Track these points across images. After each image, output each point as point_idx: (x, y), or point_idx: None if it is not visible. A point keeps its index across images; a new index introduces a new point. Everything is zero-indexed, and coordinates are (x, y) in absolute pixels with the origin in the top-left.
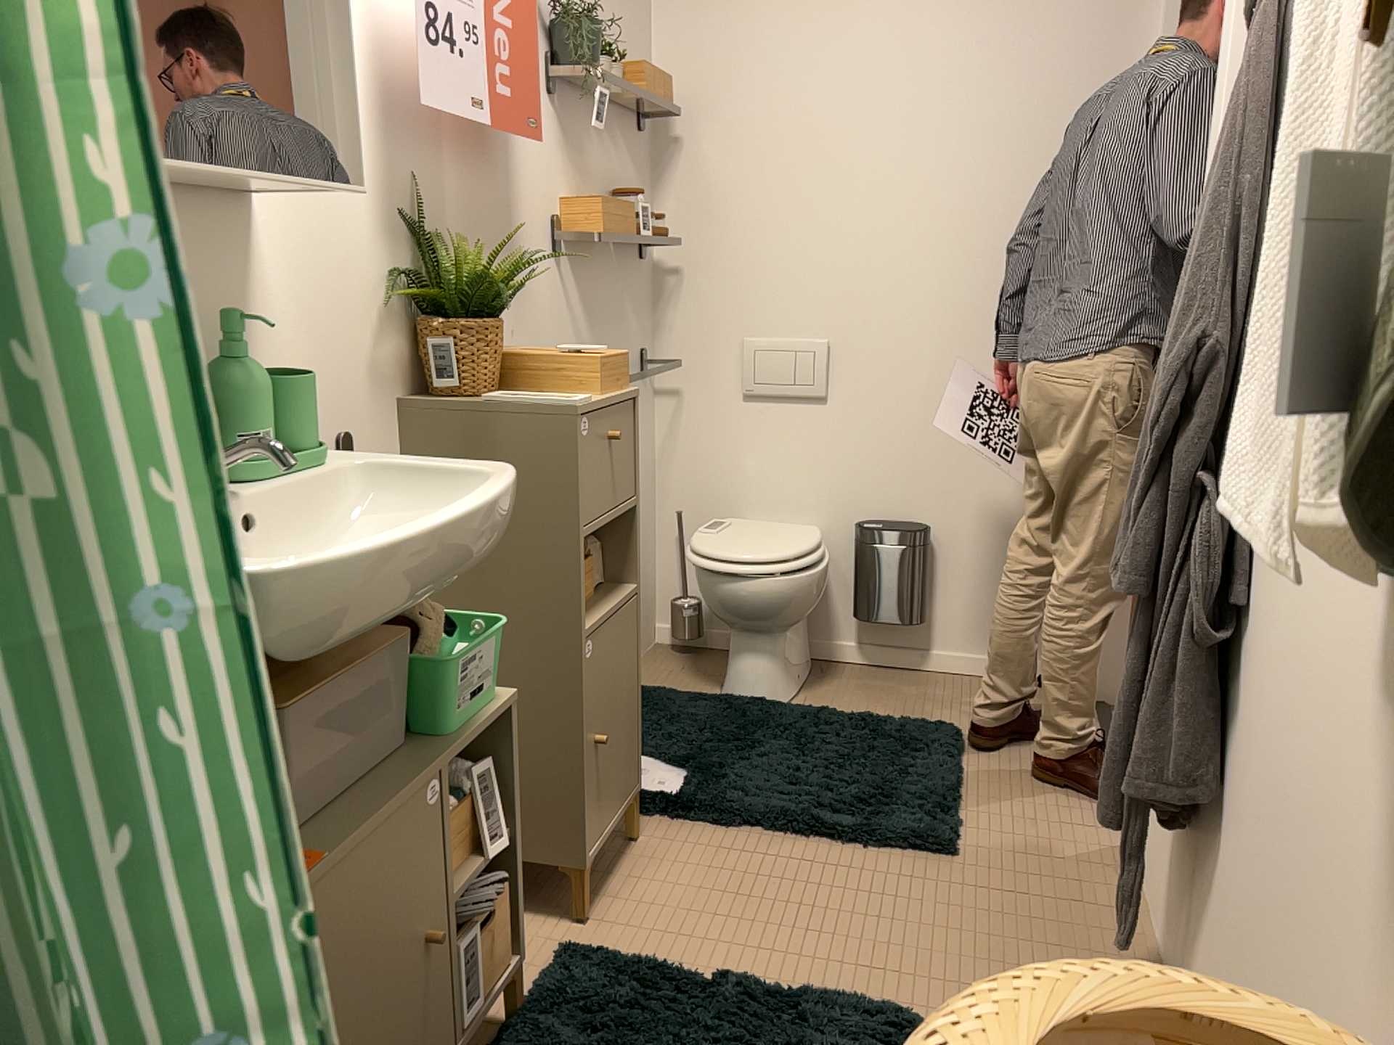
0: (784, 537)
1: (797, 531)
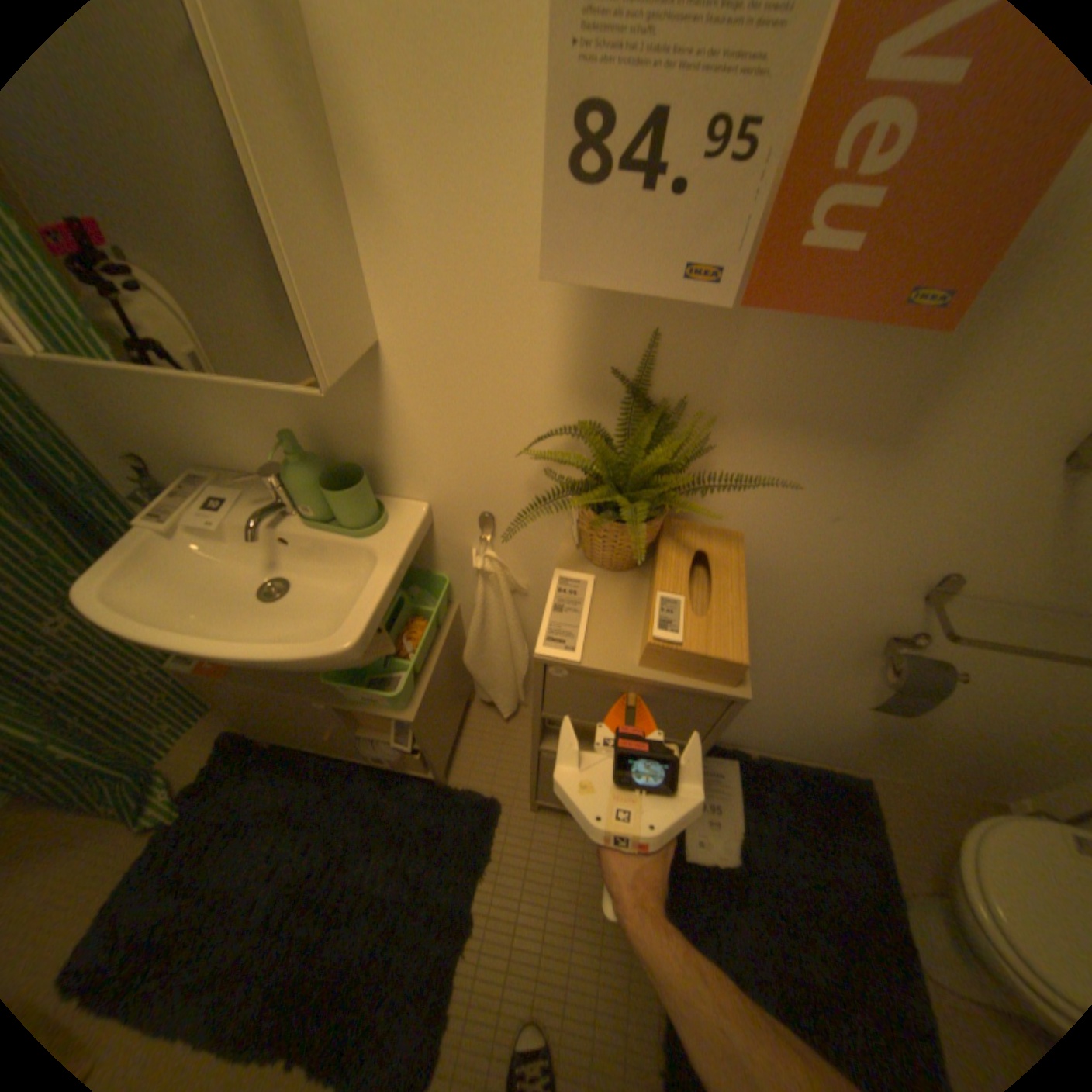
0: None
1: None
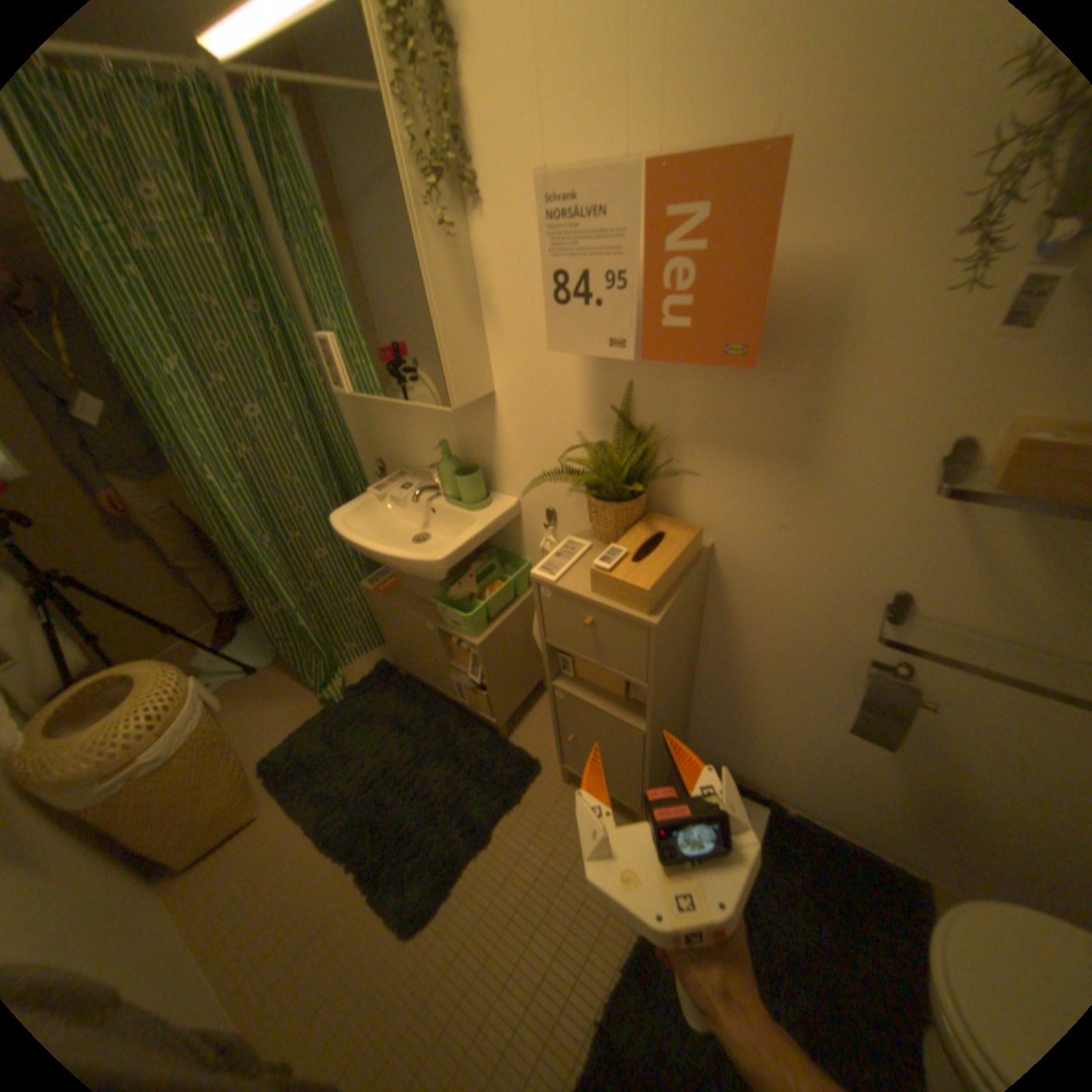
0: None
1: None
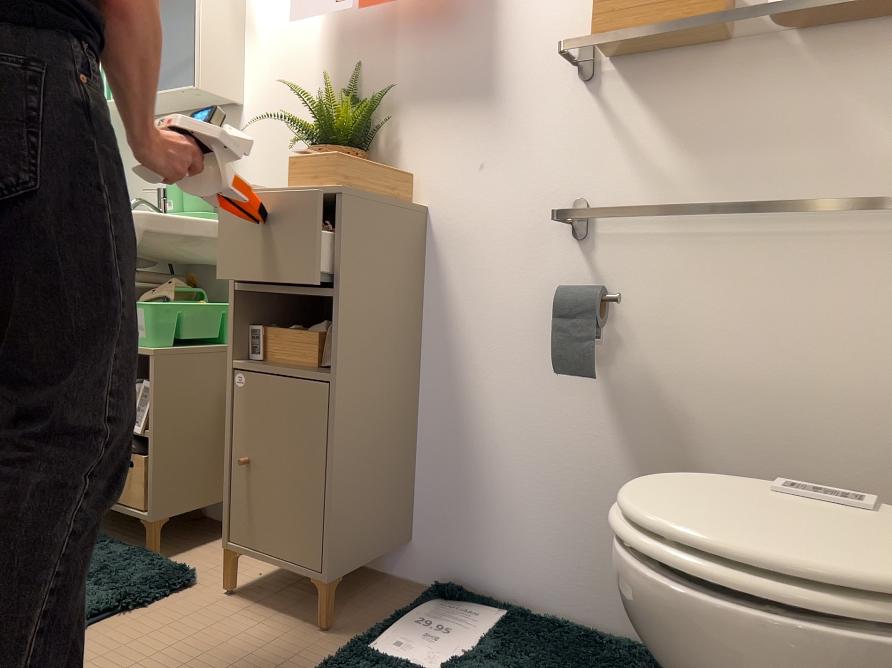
0: (801, 533)
1: (865, 553)
